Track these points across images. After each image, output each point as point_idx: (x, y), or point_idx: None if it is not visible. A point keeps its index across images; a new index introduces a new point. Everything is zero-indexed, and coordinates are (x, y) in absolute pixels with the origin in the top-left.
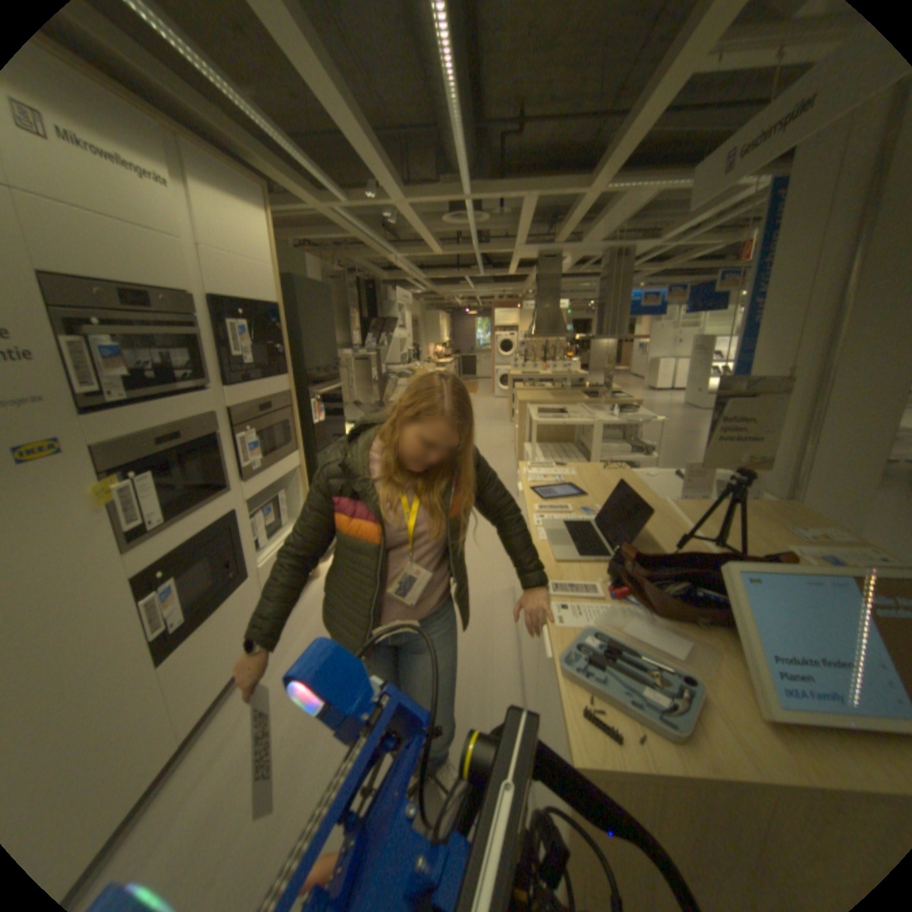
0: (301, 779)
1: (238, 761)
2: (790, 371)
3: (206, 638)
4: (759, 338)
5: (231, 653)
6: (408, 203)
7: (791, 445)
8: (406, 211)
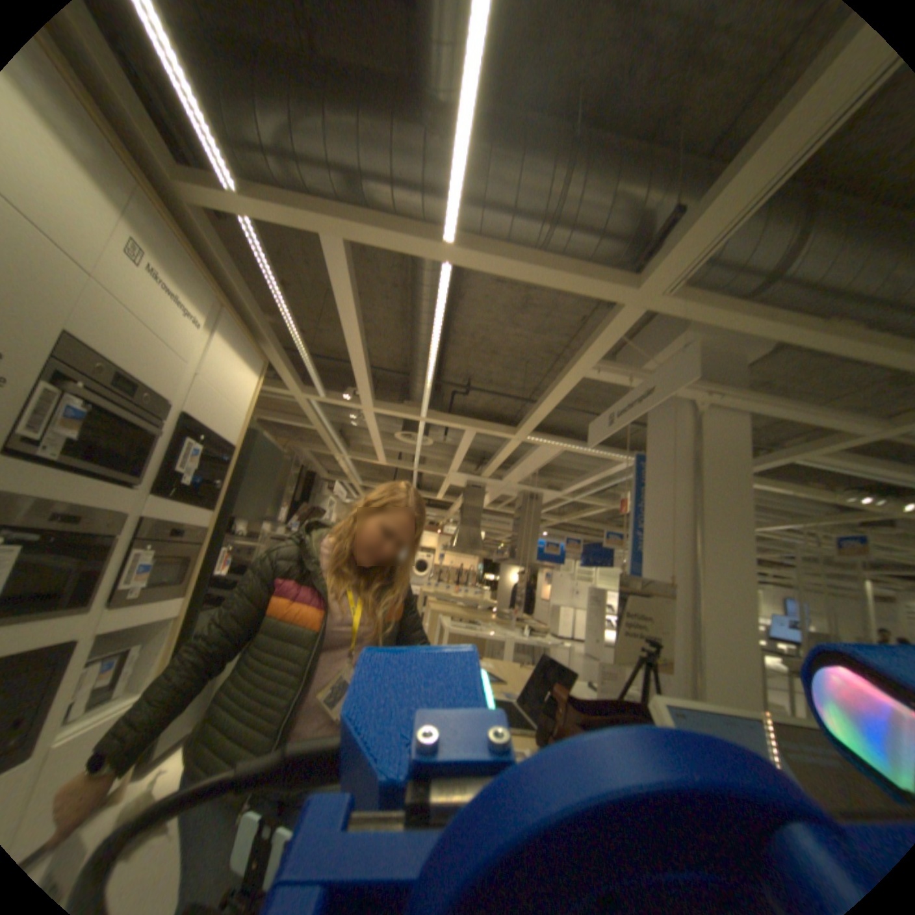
0: None
1: None
2: (671, 585)
3: None
4: (644, 560)
5: None
6: (373, 410)
7: (685, 654)
8: (370, 417)
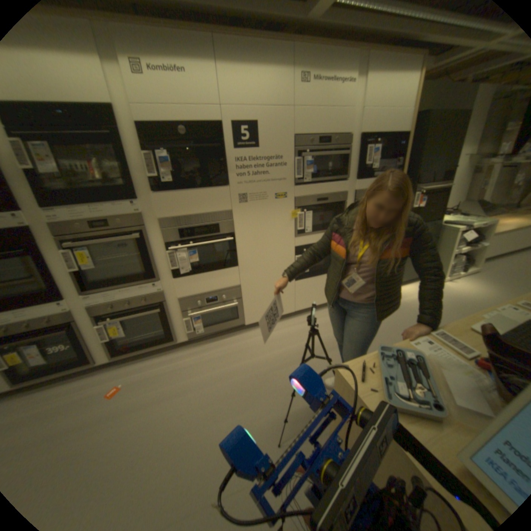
0: (317, 349)
1: (306, 329)
2: None
3: (315, 283)
4: None
5: (323, 296)
6: None
7: None
8: None
